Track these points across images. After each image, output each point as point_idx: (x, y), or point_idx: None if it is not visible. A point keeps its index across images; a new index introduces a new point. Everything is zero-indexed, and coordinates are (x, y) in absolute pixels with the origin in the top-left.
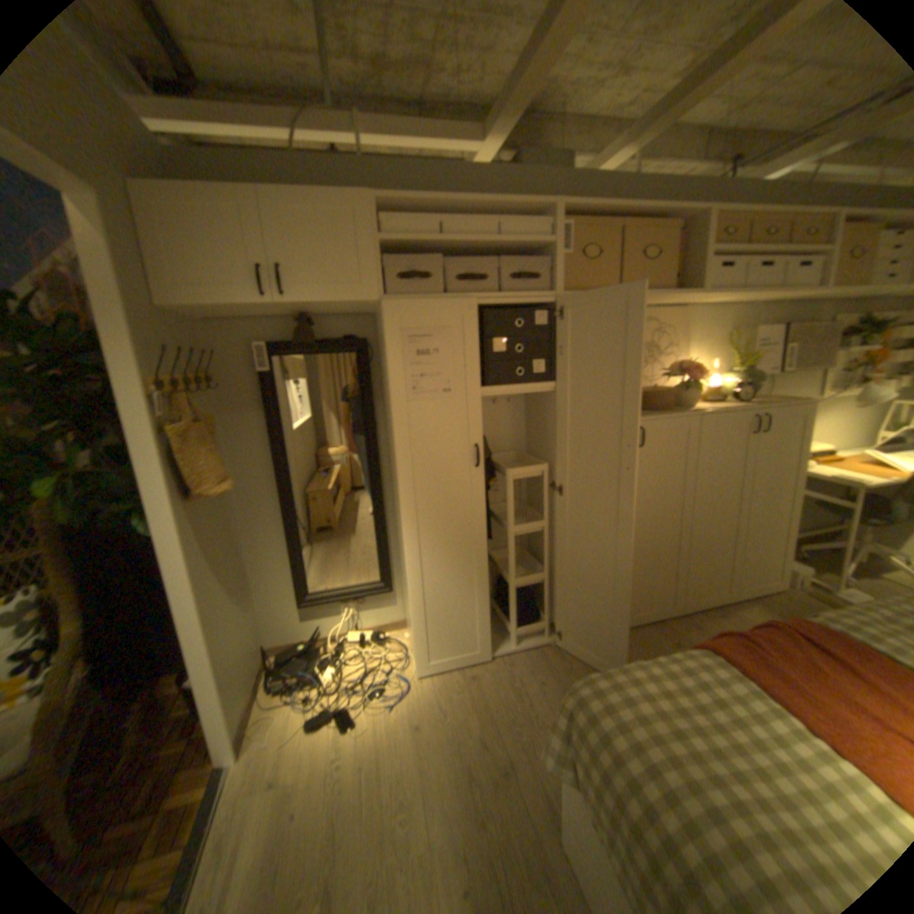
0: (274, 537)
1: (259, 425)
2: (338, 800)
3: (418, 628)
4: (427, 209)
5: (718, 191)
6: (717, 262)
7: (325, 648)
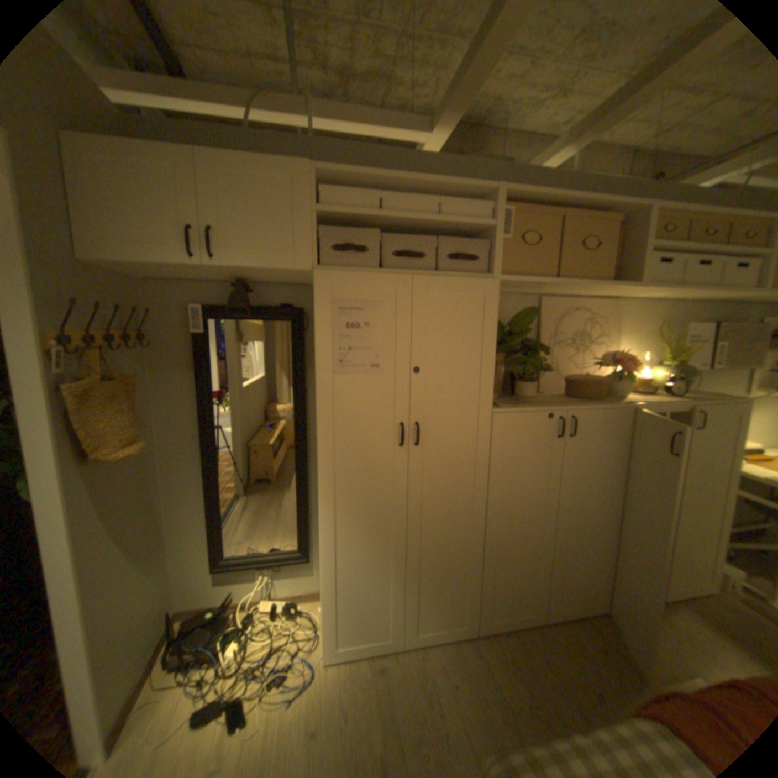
0: (192, 499)
1: (188, 385)
2: None
3: (327, 612)
4: (368, 186)
5: (652, 193)
6: (652, 258)
7: (234, 618)
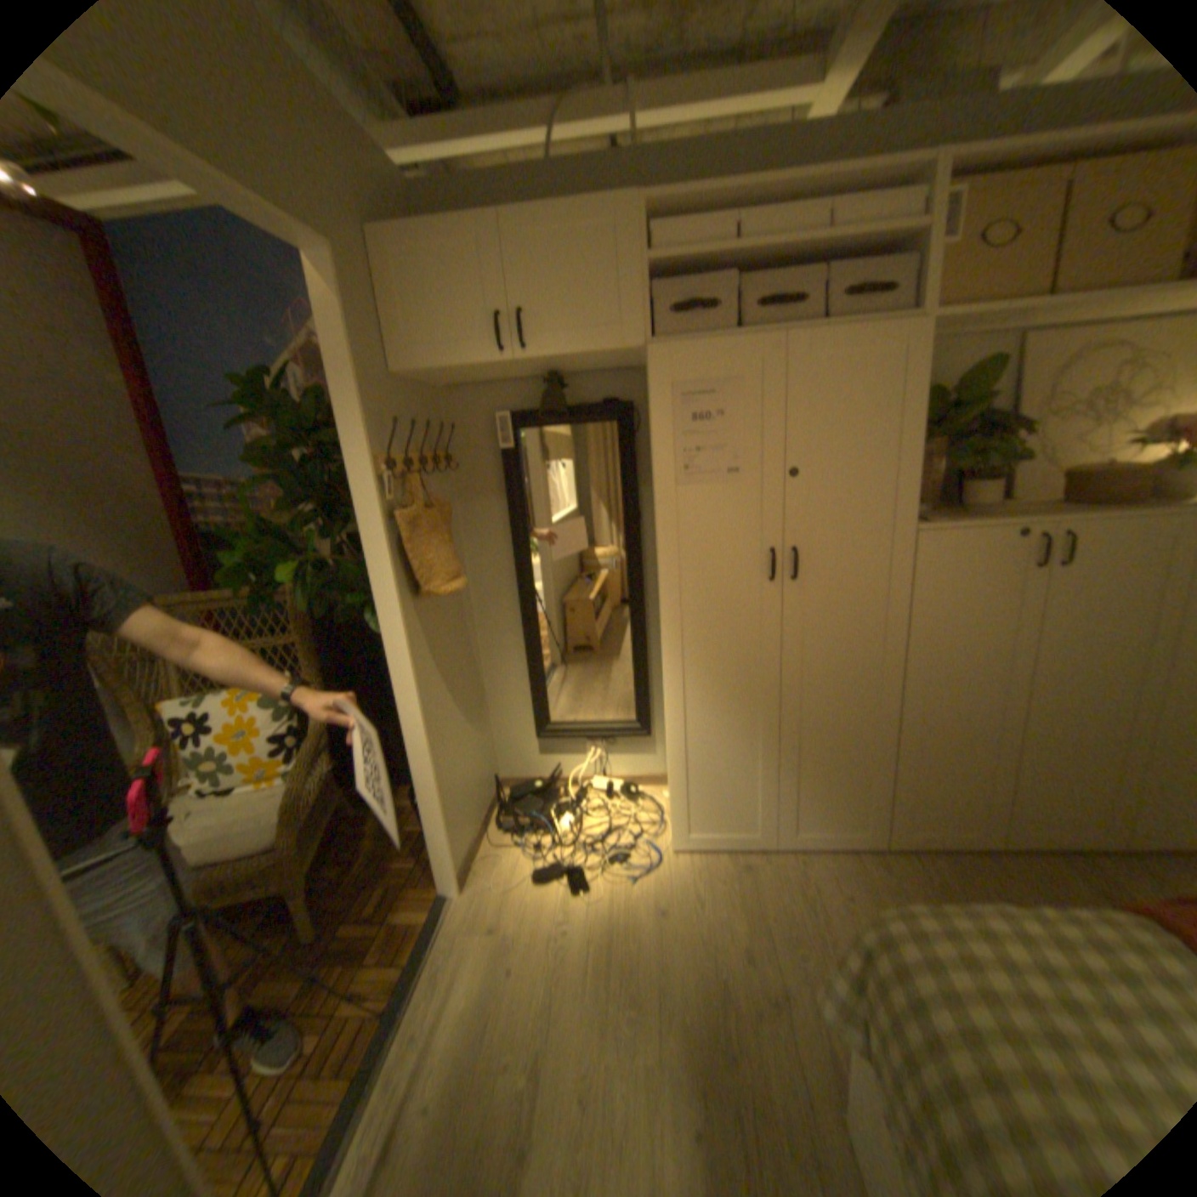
0: (514, 652)
1: (501, 517)
2: (560, 973)
3: (677, 789)
4: (719, 207)
5: None
6: None
7: (566, 792)
